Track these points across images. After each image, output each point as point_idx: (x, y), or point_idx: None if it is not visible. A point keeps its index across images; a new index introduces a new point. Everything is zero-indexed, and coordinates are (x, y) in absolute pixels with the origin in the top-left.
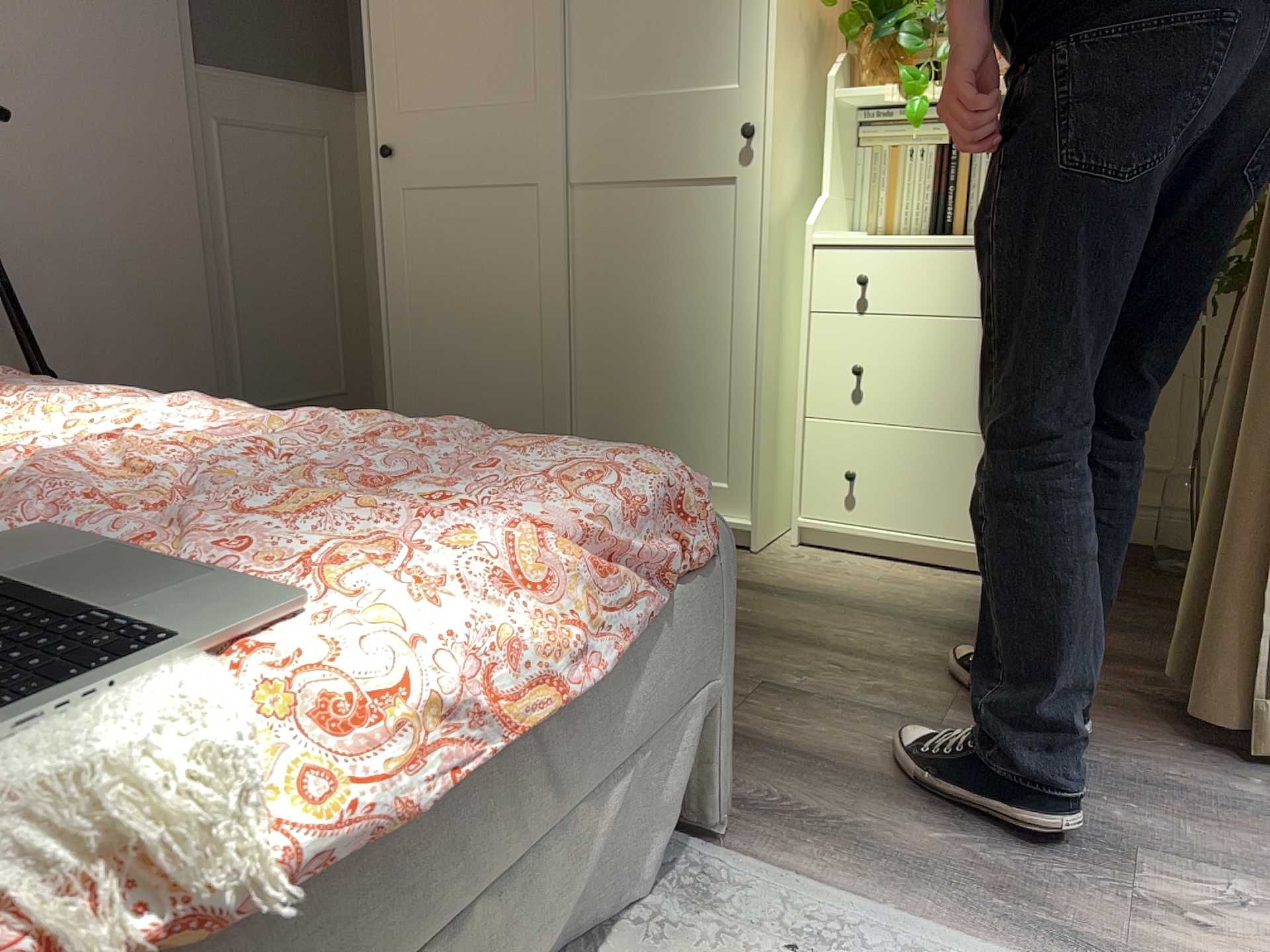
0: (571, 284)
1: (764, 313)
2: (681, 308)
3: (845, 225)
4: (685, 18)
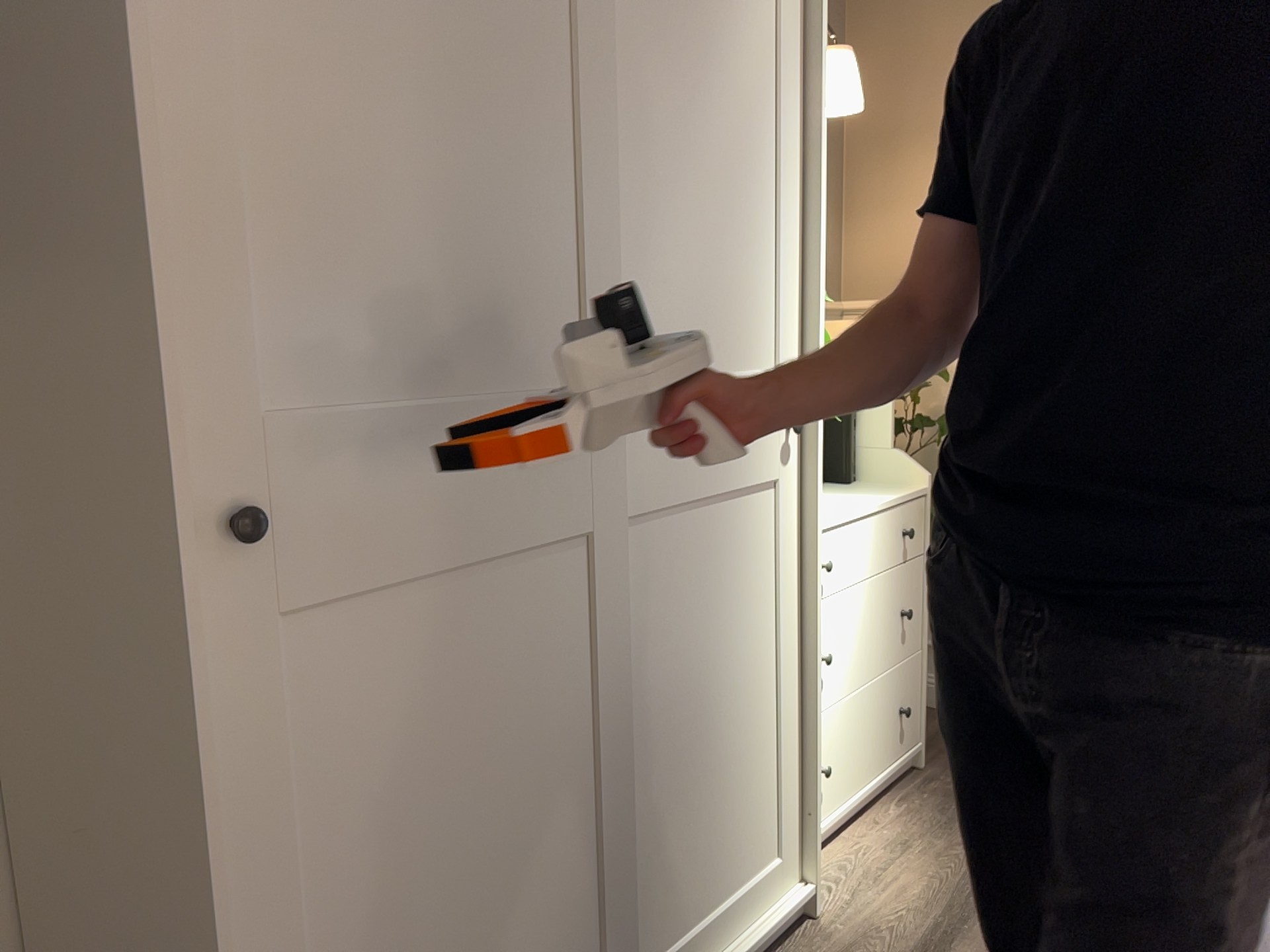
0: (630, 667)
1: (806, 620)
2: (731, 646)
3: None
4: (730, 293)
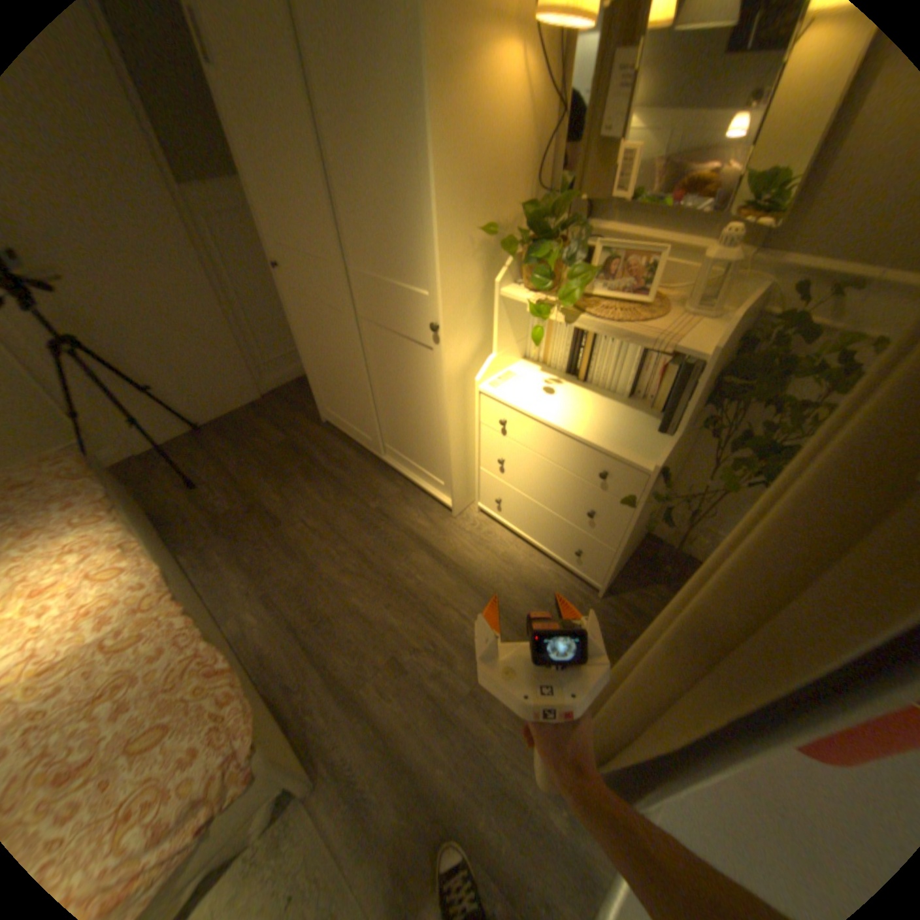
0: (367, 367)
1: (449, 427)
2: (416, 401)
3: (517, 356)
4: (395, 234)
